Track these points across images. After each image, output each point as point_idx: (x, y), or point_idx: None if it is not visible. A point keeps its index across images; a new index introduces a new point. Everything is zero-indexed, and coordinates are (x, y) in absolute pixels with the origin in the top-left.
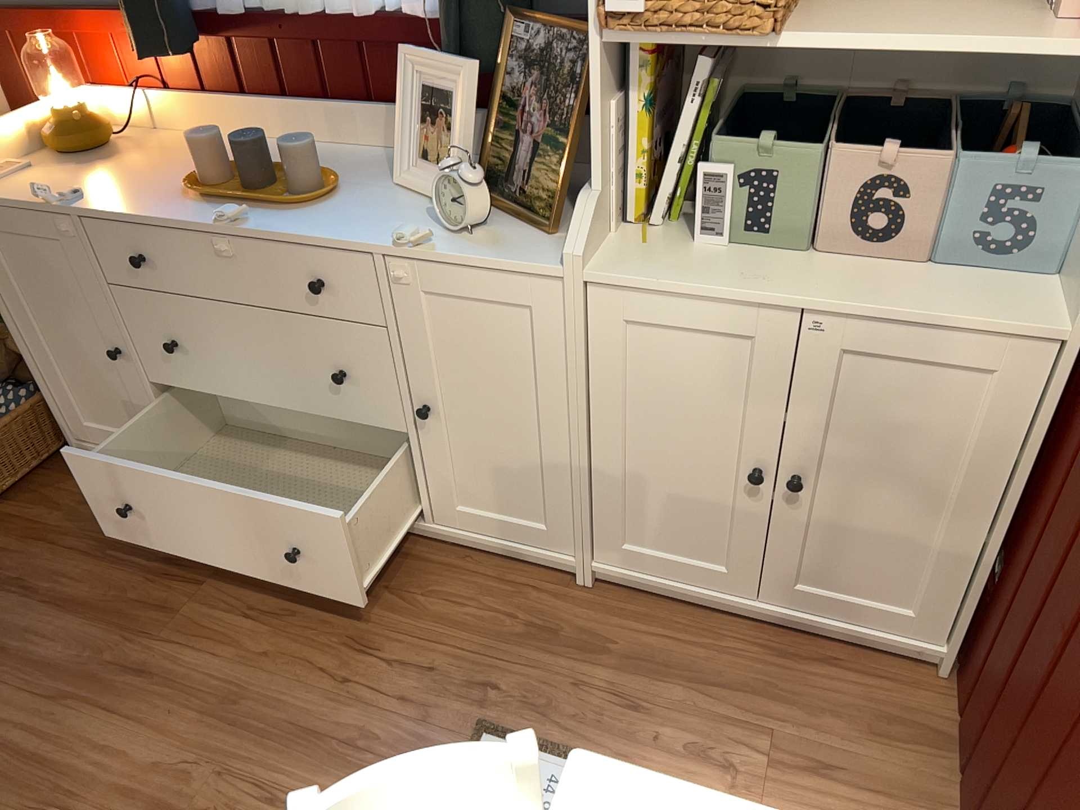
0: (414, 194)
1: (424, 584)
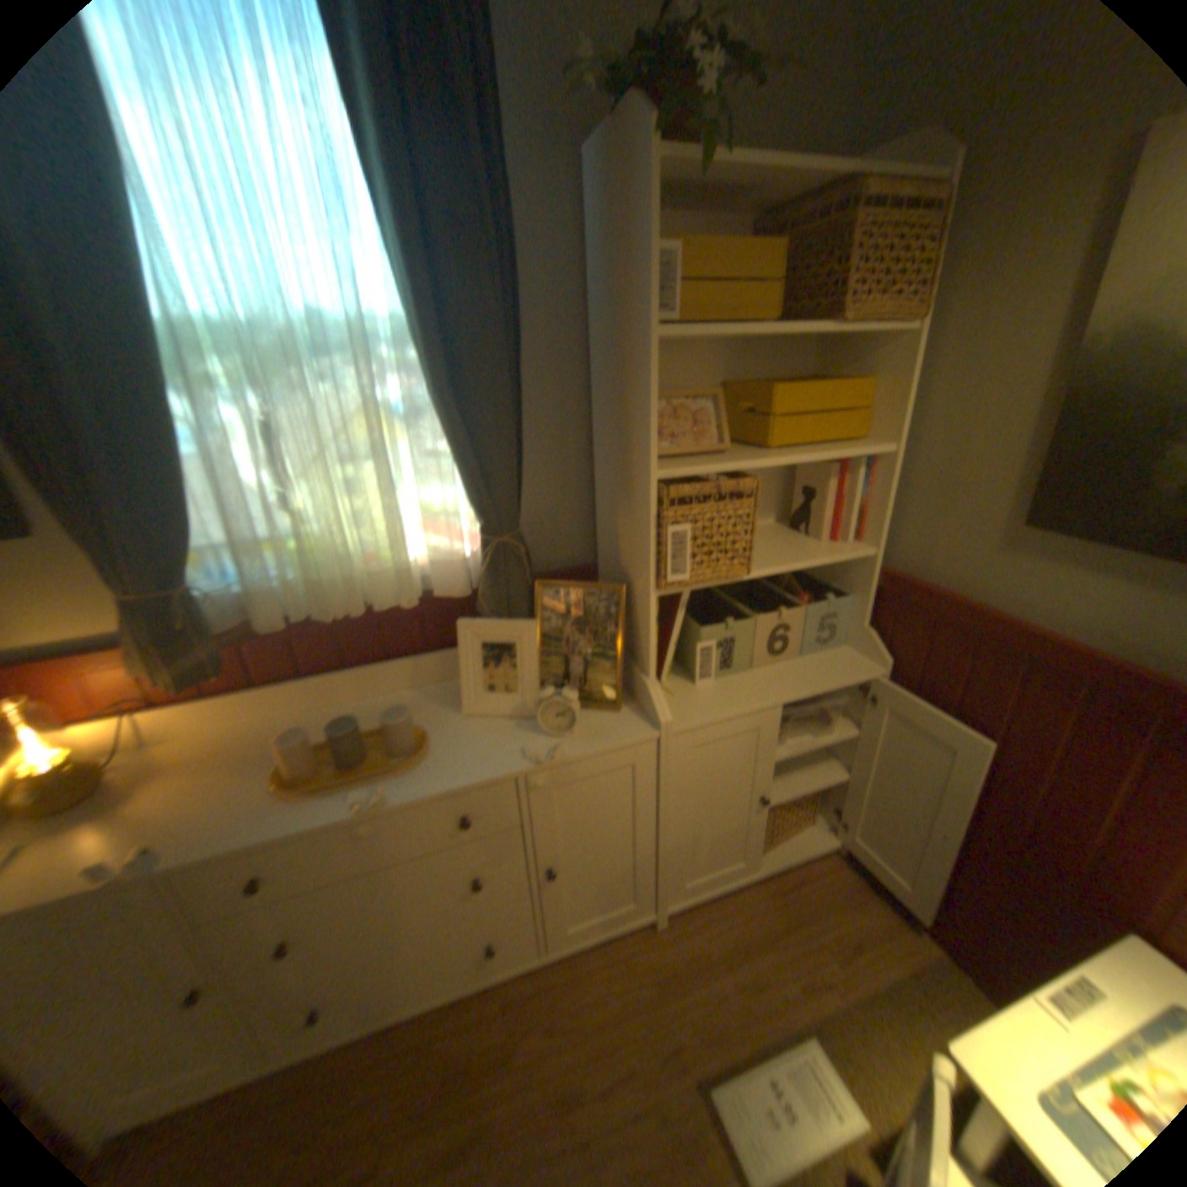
0: (481, 716)
1: (565, 1016)
